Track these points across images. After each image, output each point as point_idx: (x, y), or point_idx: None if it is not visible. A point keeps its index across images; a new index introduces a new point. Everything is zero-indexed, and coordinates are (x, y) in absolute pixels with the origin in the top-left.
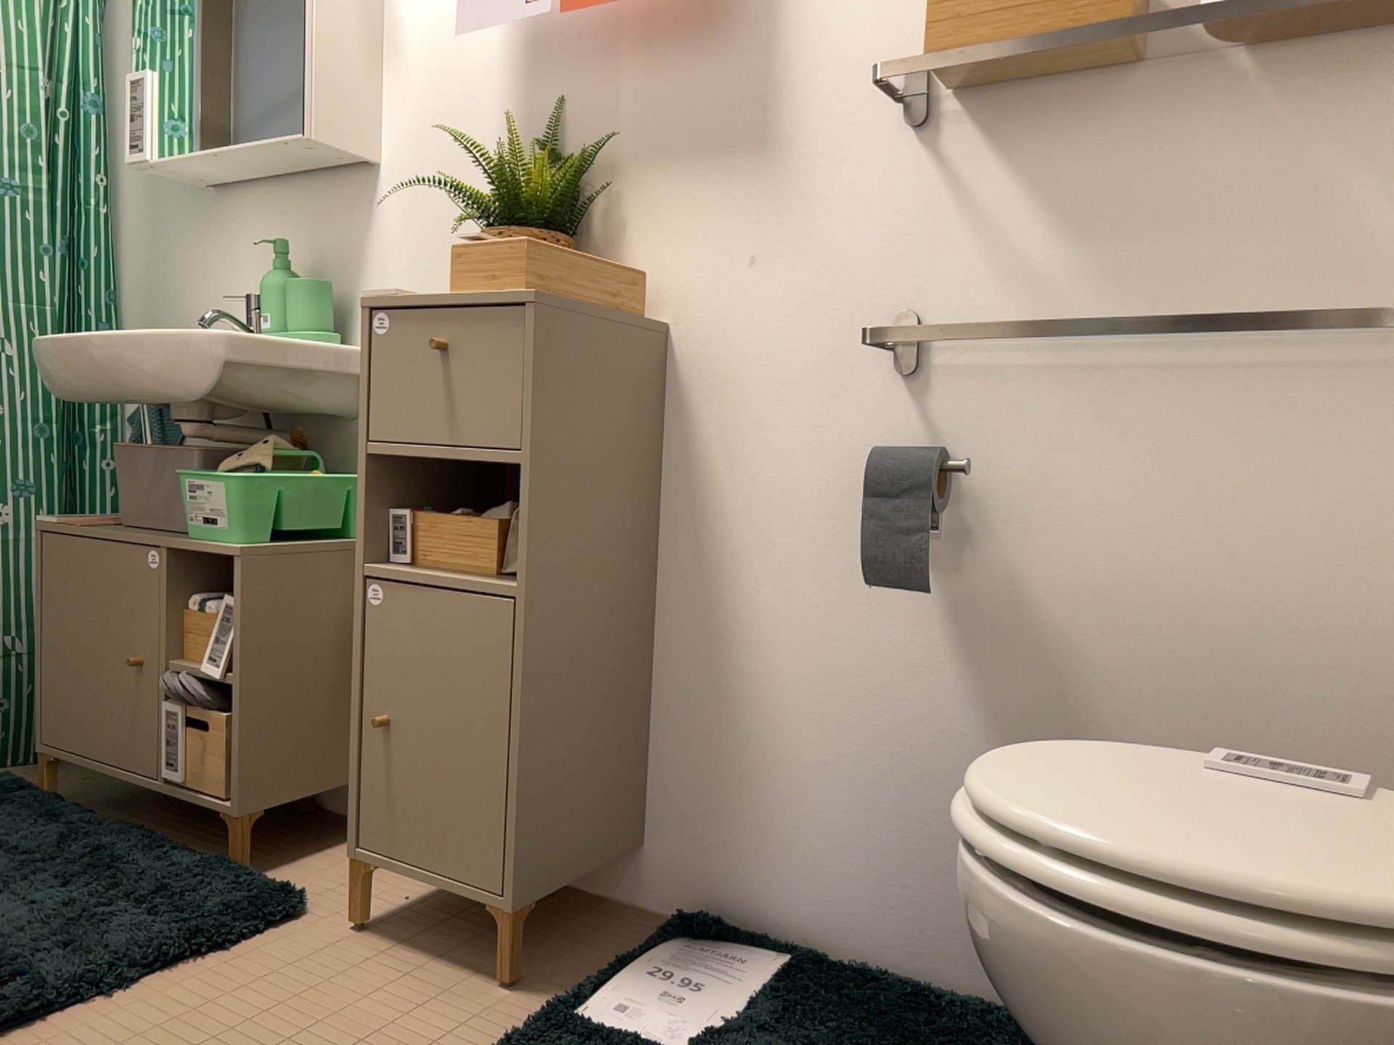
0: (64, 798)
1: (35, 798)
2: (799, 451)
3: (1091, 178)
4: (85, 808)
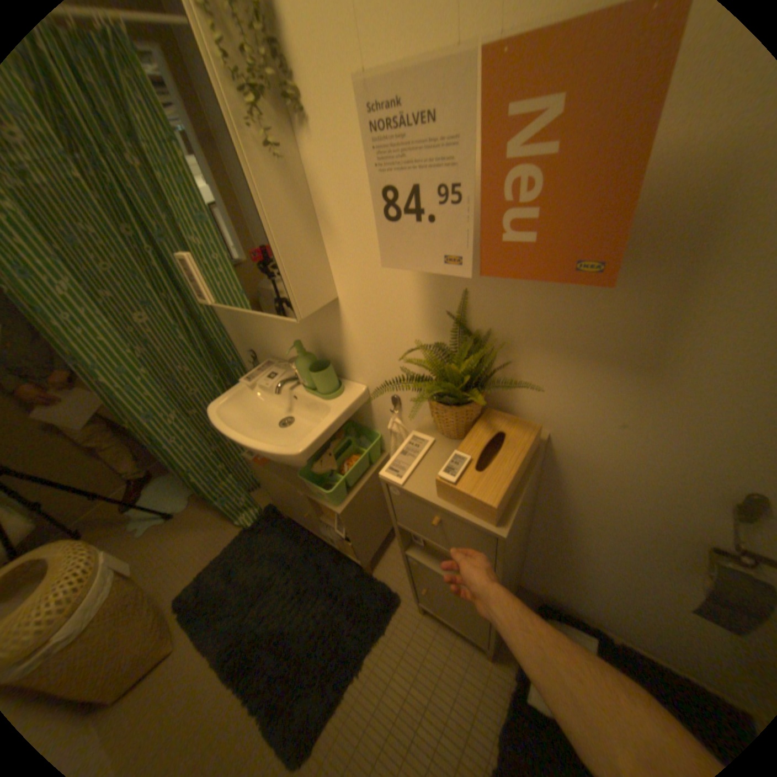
0: (293, 522)
1: (285, 526)
2: (639, 513)
3: None
4: (302, 525)
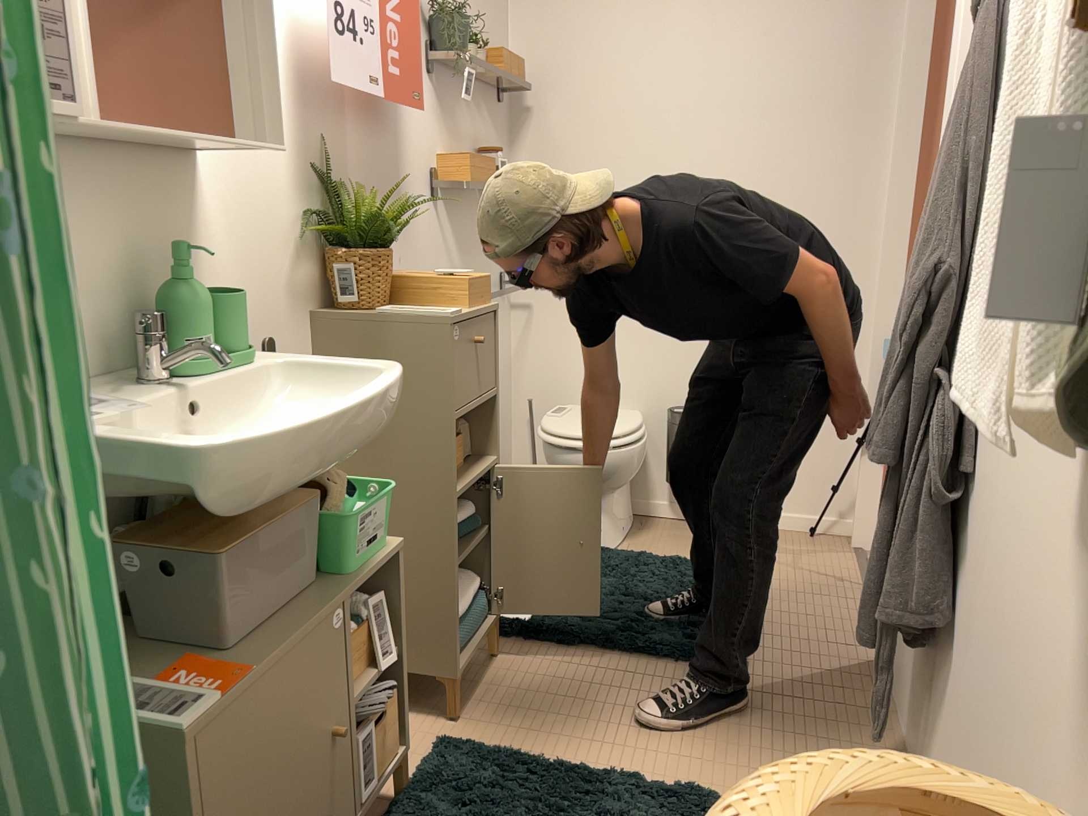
0: None
1: None
2: None
3: (465, 237)
4: None
